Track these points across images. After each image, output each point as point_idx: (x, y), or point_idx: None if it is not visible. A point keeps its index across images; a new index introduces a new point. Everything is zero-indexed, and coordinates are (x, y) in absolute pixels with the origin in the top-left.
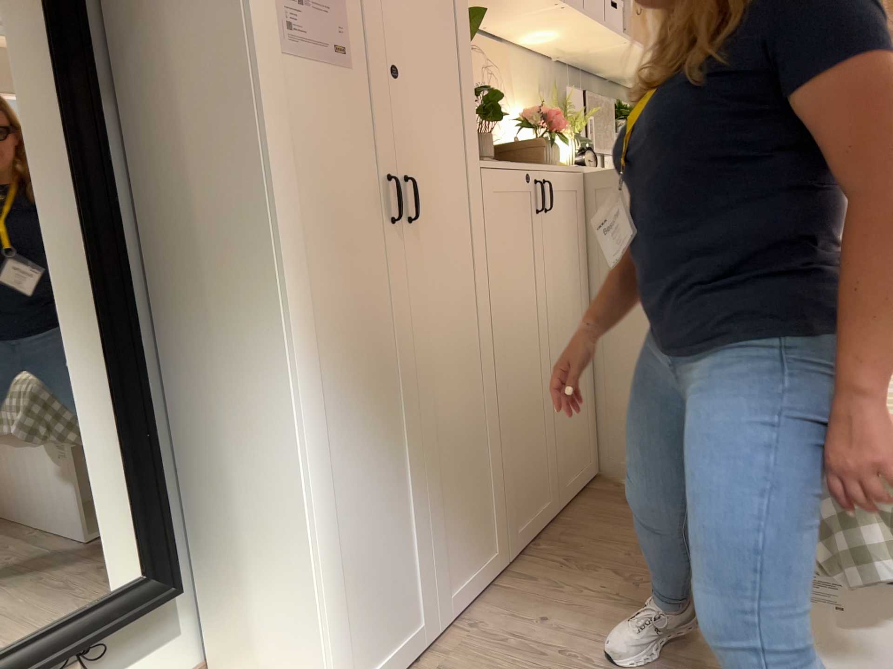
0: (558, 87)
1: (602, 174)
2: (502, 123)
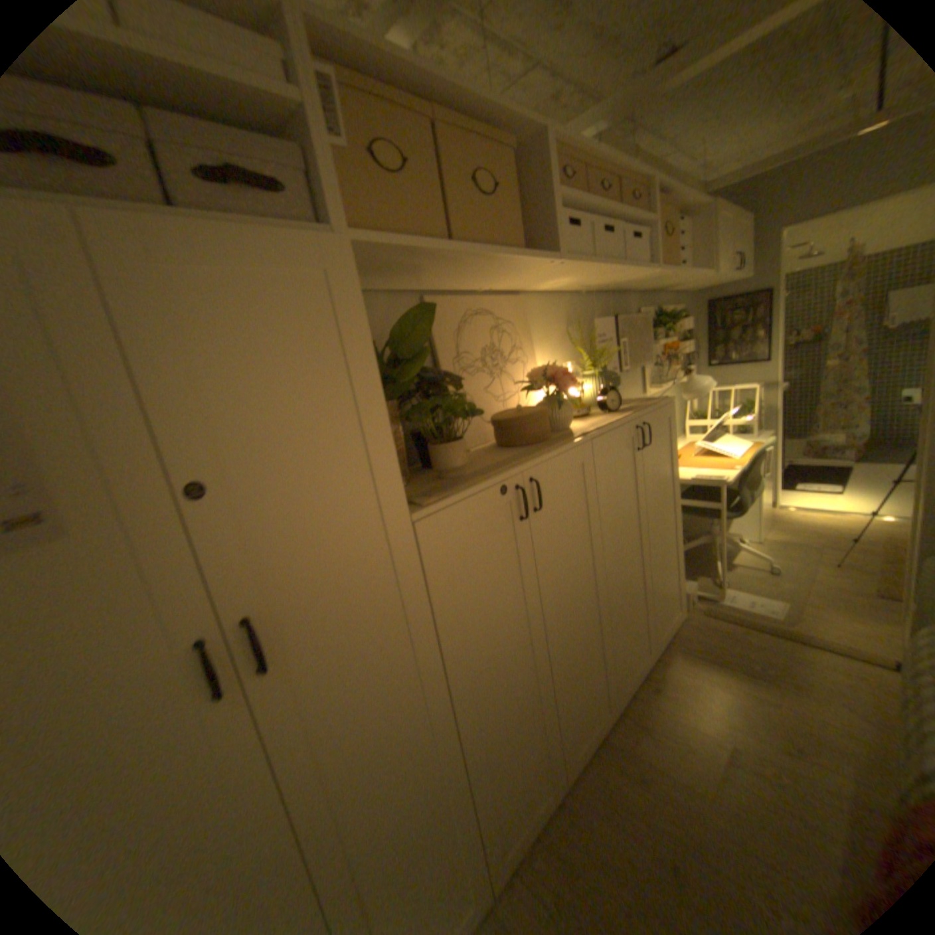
0: (588, 317)
1: (618, 428)
2: (511, 383)
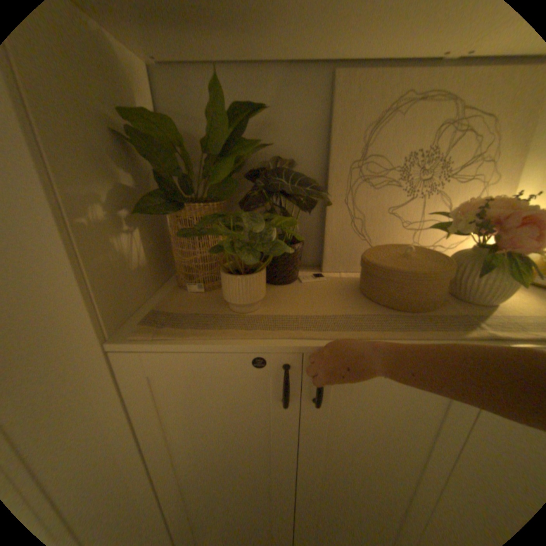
0: None
1: None
2: (433, 210)
